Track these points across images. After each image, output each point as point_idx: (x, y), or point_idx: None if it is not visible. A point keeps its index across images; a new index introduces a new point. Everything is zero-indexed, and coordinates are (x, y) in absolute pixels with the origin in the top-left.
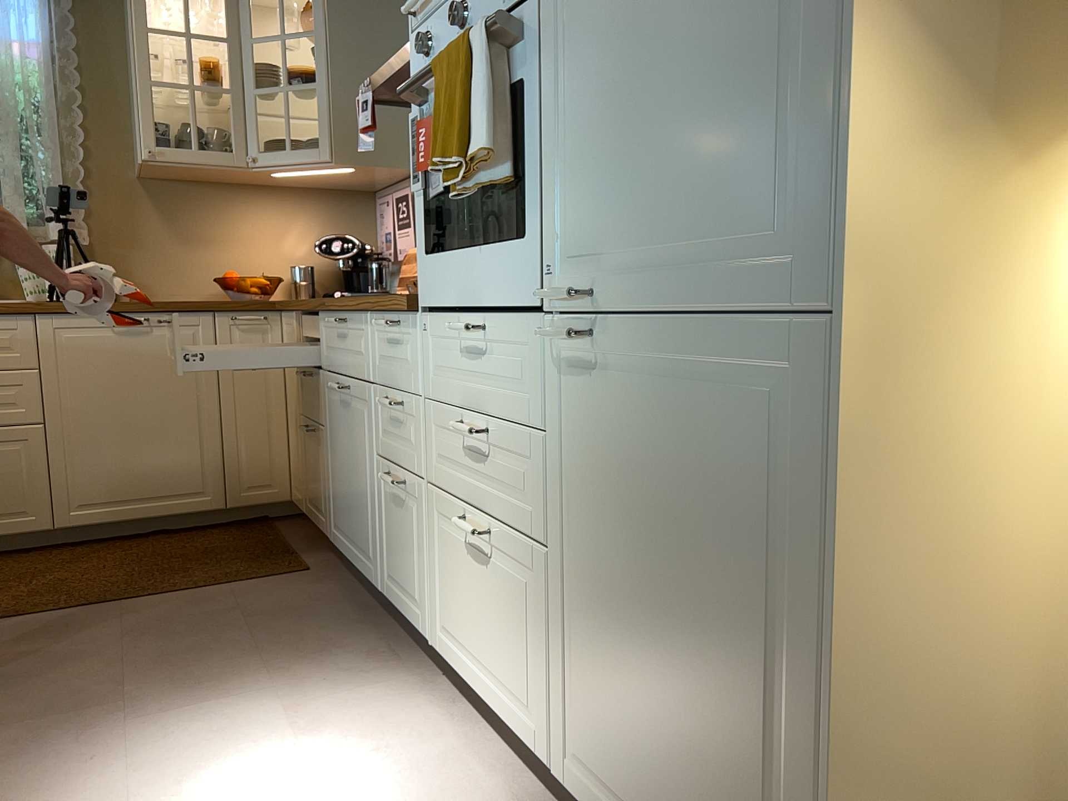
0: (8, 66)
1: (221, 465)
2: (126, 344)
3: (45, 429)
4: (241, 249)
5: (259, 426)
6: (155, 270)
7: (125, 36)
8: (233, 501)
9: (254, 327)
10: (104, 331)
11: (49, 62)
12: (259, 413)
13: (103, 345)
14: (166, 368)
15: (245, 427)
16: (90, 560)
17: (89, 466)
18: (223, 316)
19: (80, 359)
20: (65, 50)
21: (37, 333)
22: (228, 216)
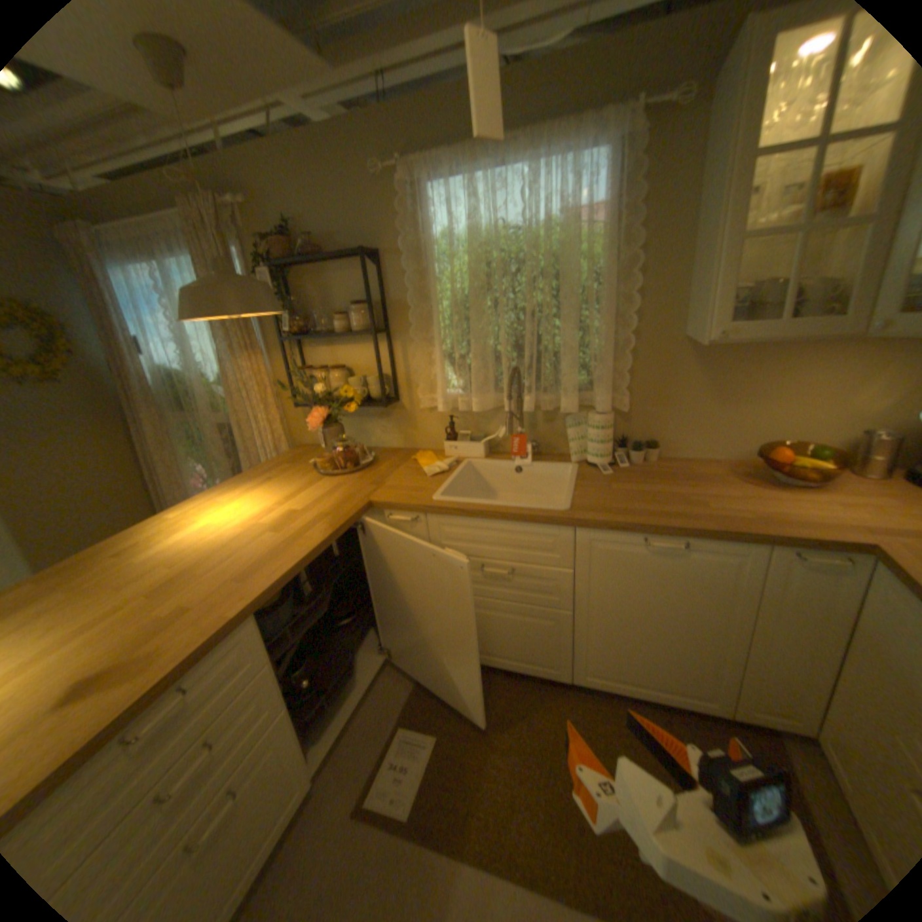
0: (576, 239)
1: (740, 687)
2: (659, 563)
3: (574, 615)
4: (795, 406)
5: (799, 666)
6: (687, 428)
7: (704, 162)
8: (744, 718)
9: (828, 569)
10: (638, 548)
11: (615, 224)
12: (803, 655)
13: (636, 560)
14: (699, 592)
15: (781, 662)
16: (599, 740)
17: (606, 651)
18: (786, 551)
19: (611, 569)
20: (632, 203)
21: (576, 540)
22: (787, 369)
